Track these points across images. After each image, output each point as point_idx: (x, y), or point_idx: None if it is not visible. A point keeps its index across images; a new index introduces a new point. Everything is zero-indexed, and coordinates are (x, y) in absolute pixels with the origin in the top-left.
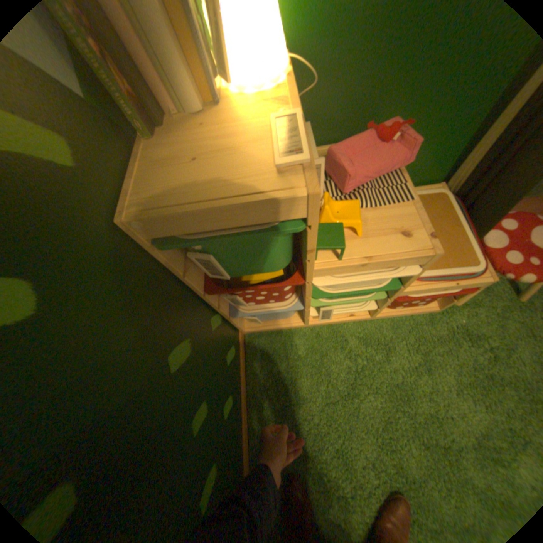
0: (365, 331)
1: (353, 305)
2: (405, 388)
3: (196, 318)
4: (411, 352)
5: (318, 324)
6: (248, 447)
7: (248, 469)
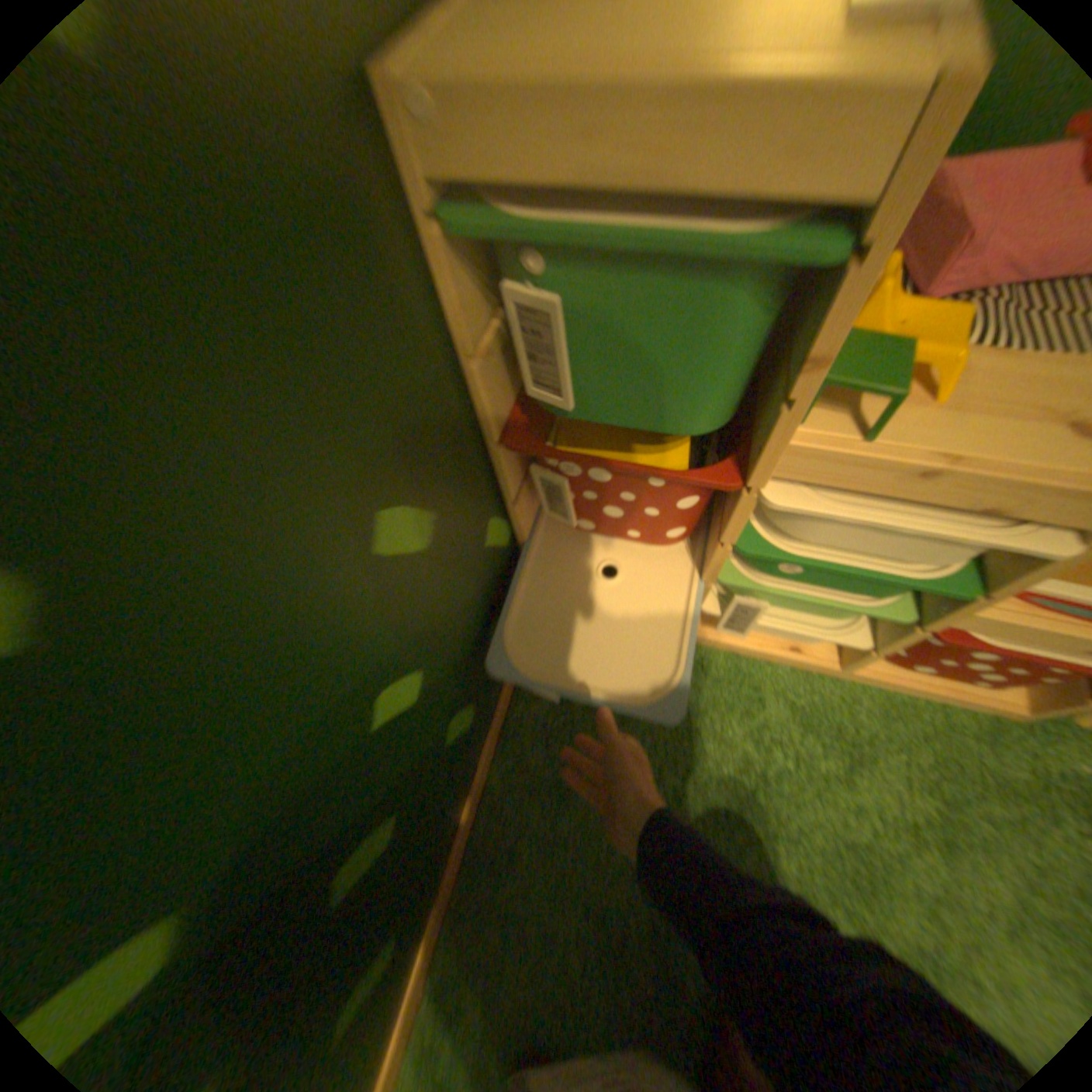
0: (815, 697)
1: (811, 623)
2: (872, 860)
3: (466, 486)
4: (917, 786)
5: (709, 642)
6: (471, 830)
7: (457, 874)
